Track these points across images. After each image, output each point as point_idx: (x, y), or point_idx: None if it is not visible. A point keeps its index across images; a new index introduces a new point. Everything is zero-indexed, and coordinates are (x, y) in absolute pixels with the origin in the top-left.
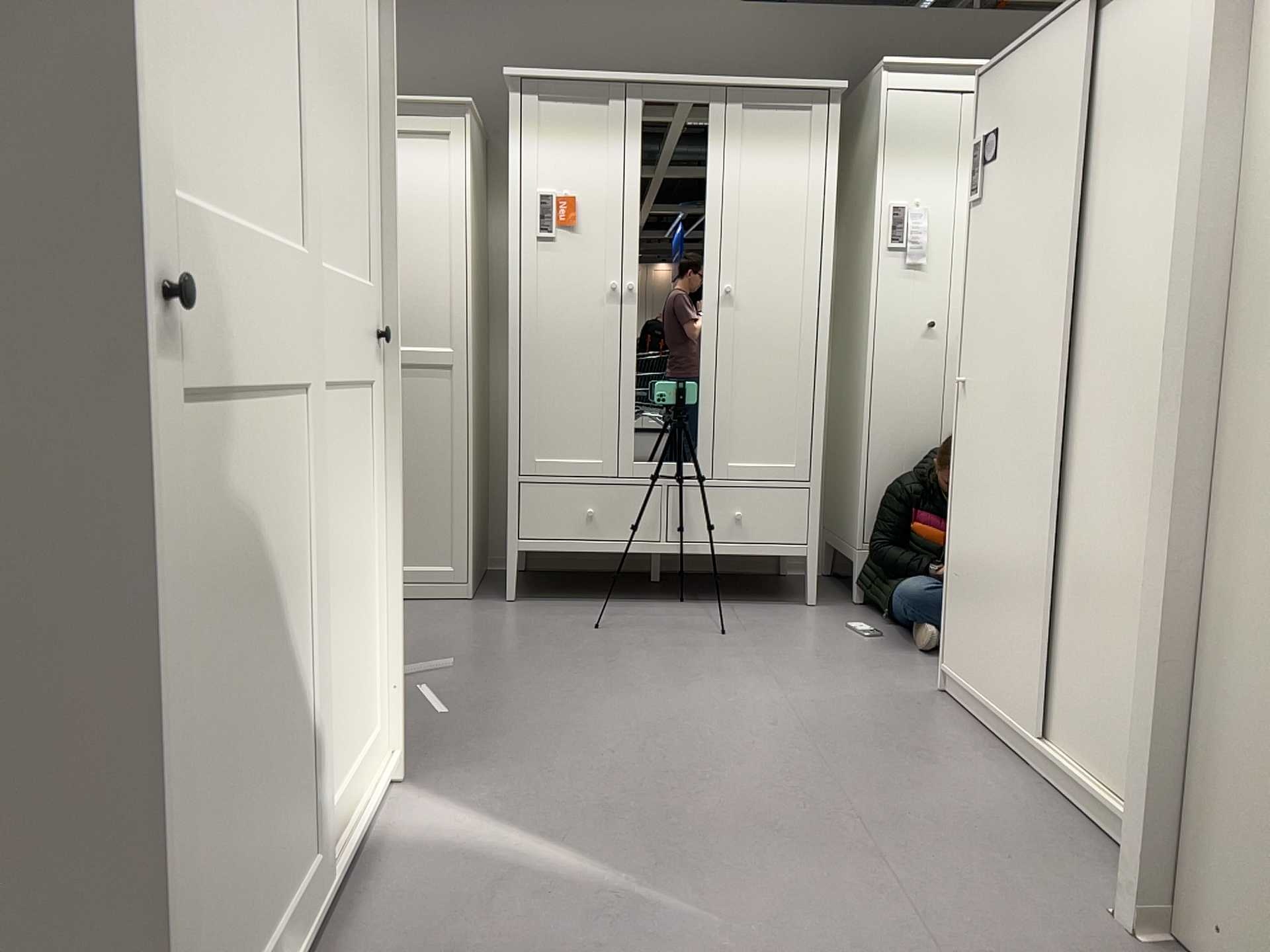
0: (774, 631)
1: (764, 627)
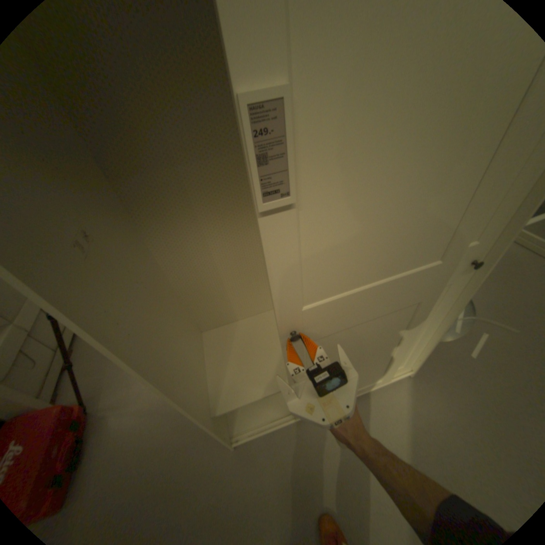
0: None
1: None
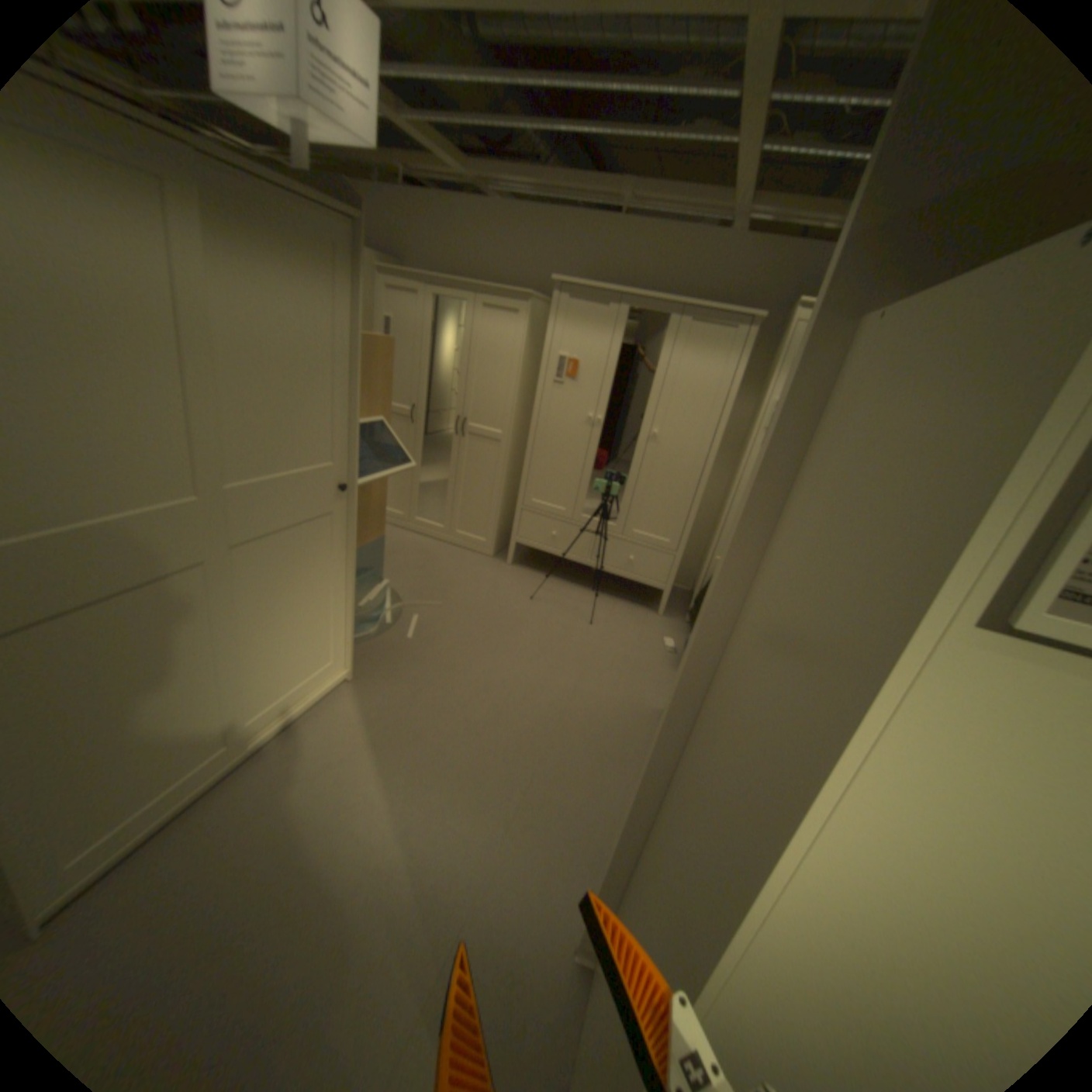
0: (620, 630)
1: (618, 624)
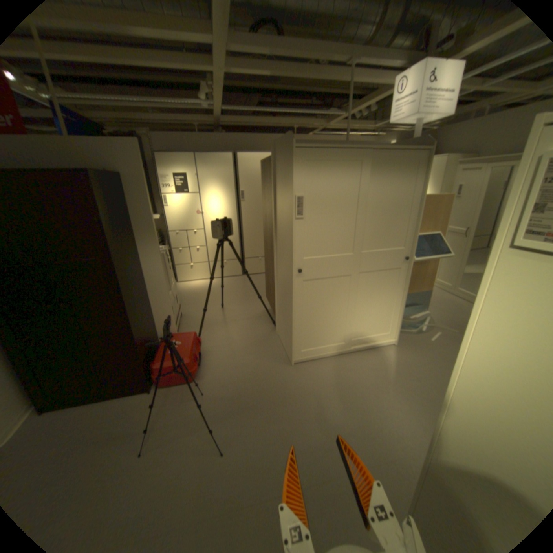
0: None
1: None
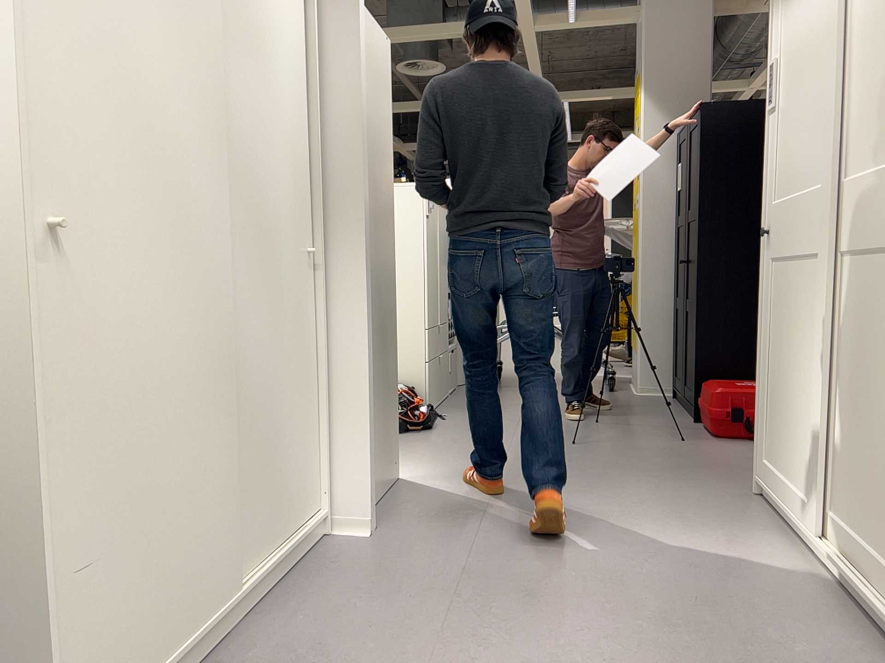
0: None
1: None
